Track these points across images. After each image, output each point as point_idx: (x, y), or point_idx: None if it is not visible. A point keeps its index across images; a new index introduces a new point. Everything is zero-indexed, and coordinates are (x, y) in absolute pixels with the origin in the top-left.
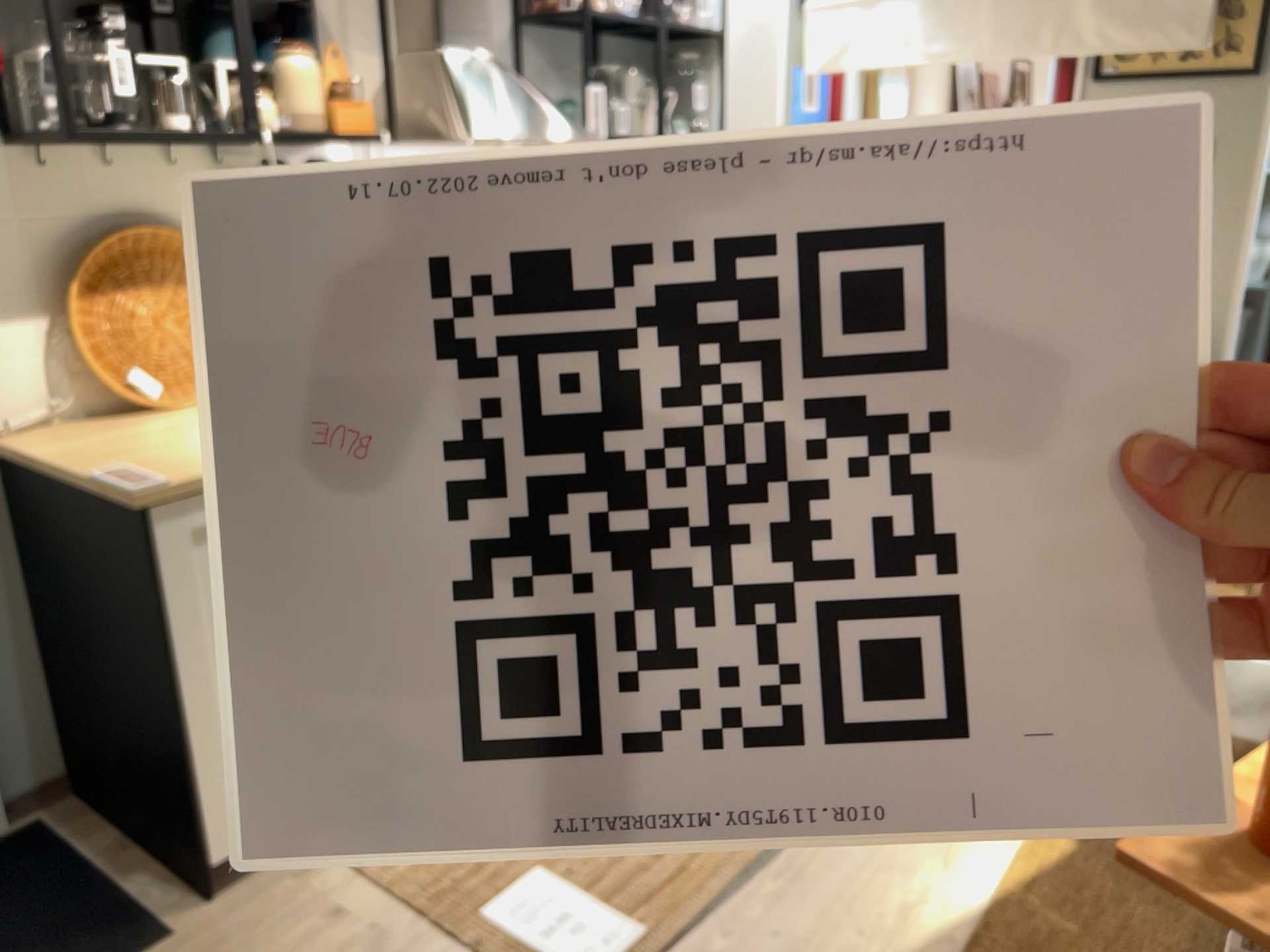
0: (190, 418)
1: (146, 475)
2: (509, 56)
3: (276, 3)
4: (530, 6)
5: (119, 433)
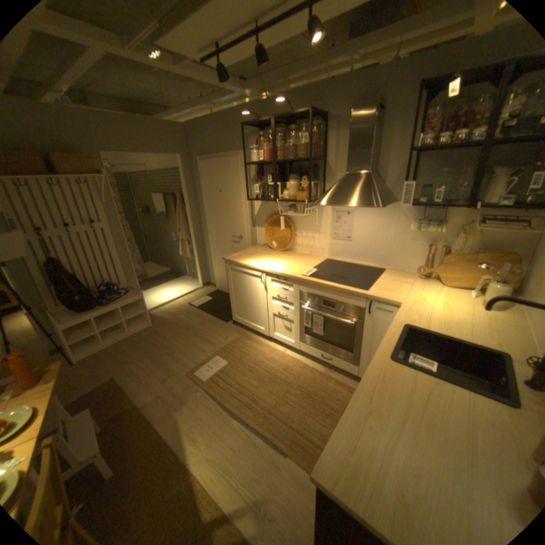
0: (269, 253)
1: (229, 256)
2: (411, 166)
3: (316, 164)
4: (431, 142)
5: (259, 250)
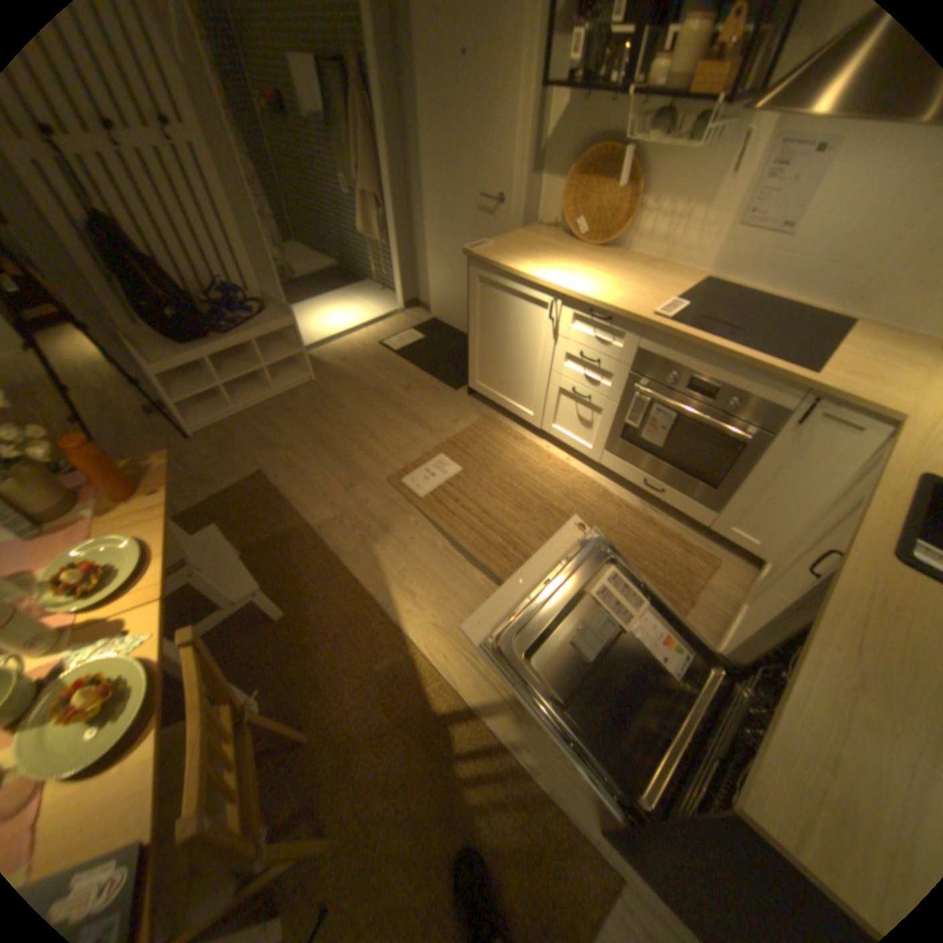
0: (569, 247)
1: (480, 247)
2: None
3: None
4: None
5: (546, 239)
